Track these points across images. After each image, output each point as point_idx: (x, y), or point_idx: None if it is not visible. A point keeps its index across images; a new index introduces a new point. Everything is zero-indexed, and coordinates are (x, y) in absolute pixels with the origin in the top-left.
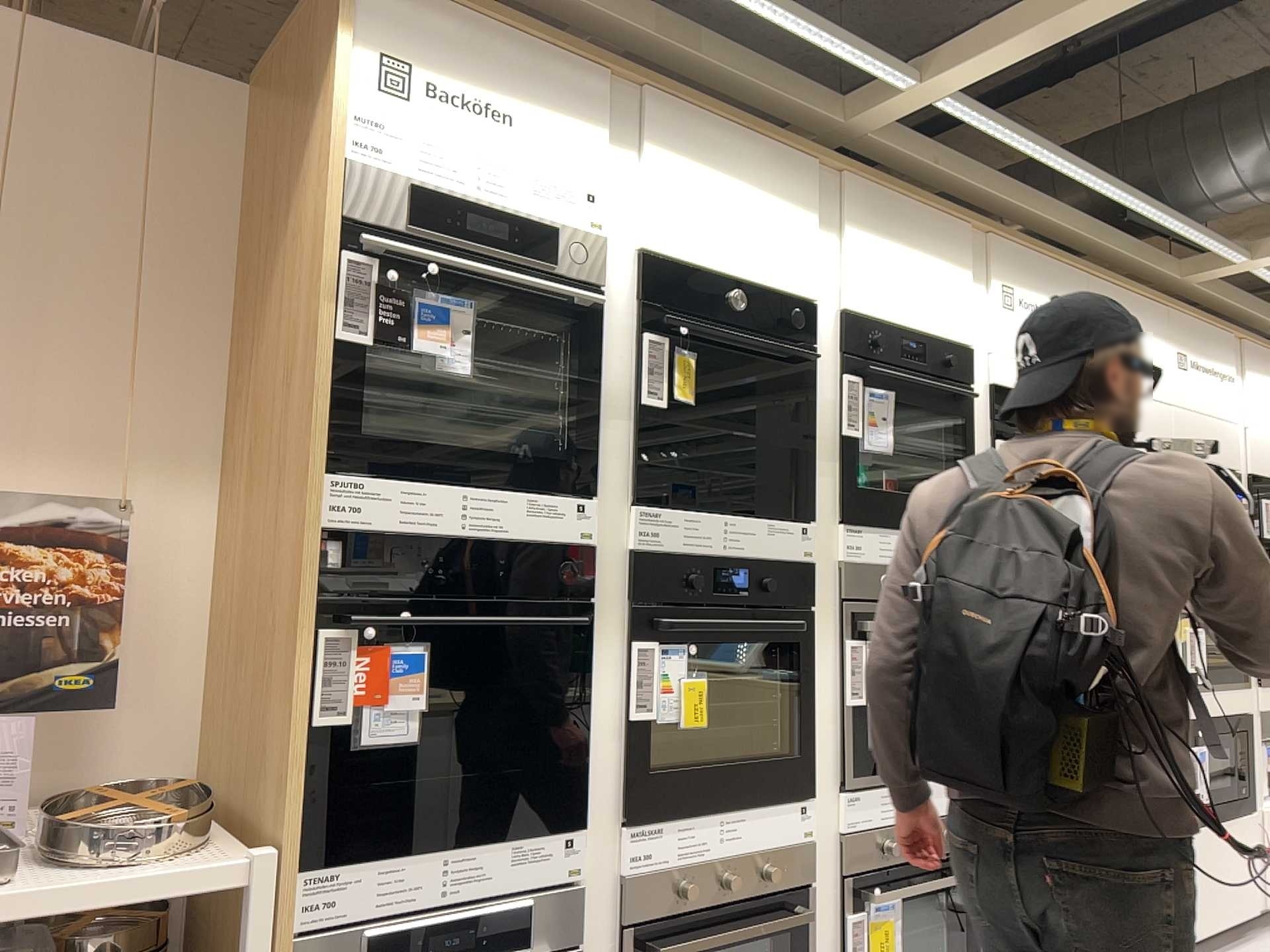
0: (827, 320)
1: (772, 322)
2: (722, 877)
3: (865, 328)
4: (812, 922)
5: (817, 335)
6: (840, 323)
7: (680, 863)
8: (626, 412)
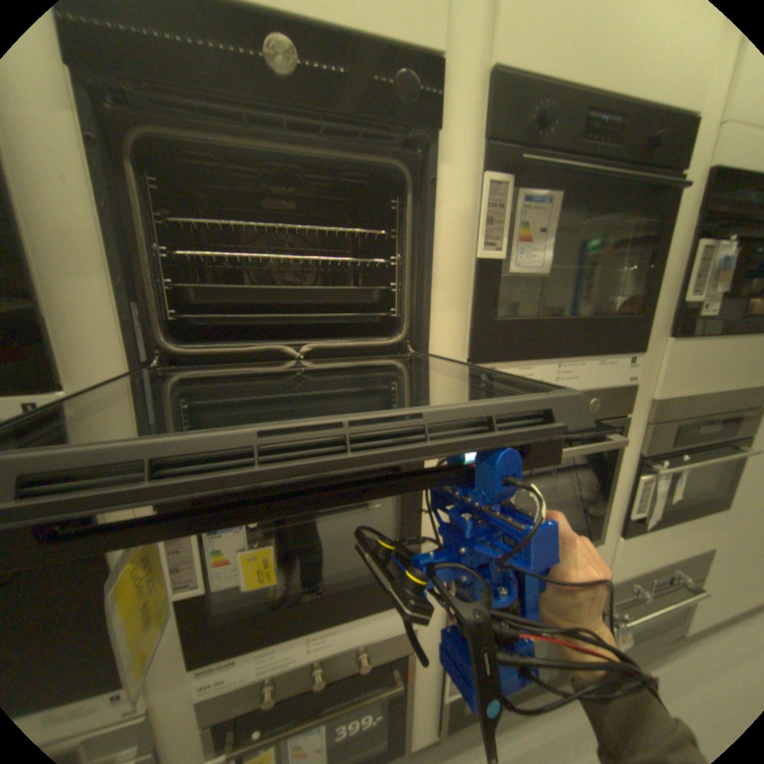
0: (466, 87)
1: (360, 95)
2: (310, 677)
3: (530, 94)
4: (411, 677)
5: (447, 114)
6: (490, 91)
7: (260, 678)
8: (93, 265)
